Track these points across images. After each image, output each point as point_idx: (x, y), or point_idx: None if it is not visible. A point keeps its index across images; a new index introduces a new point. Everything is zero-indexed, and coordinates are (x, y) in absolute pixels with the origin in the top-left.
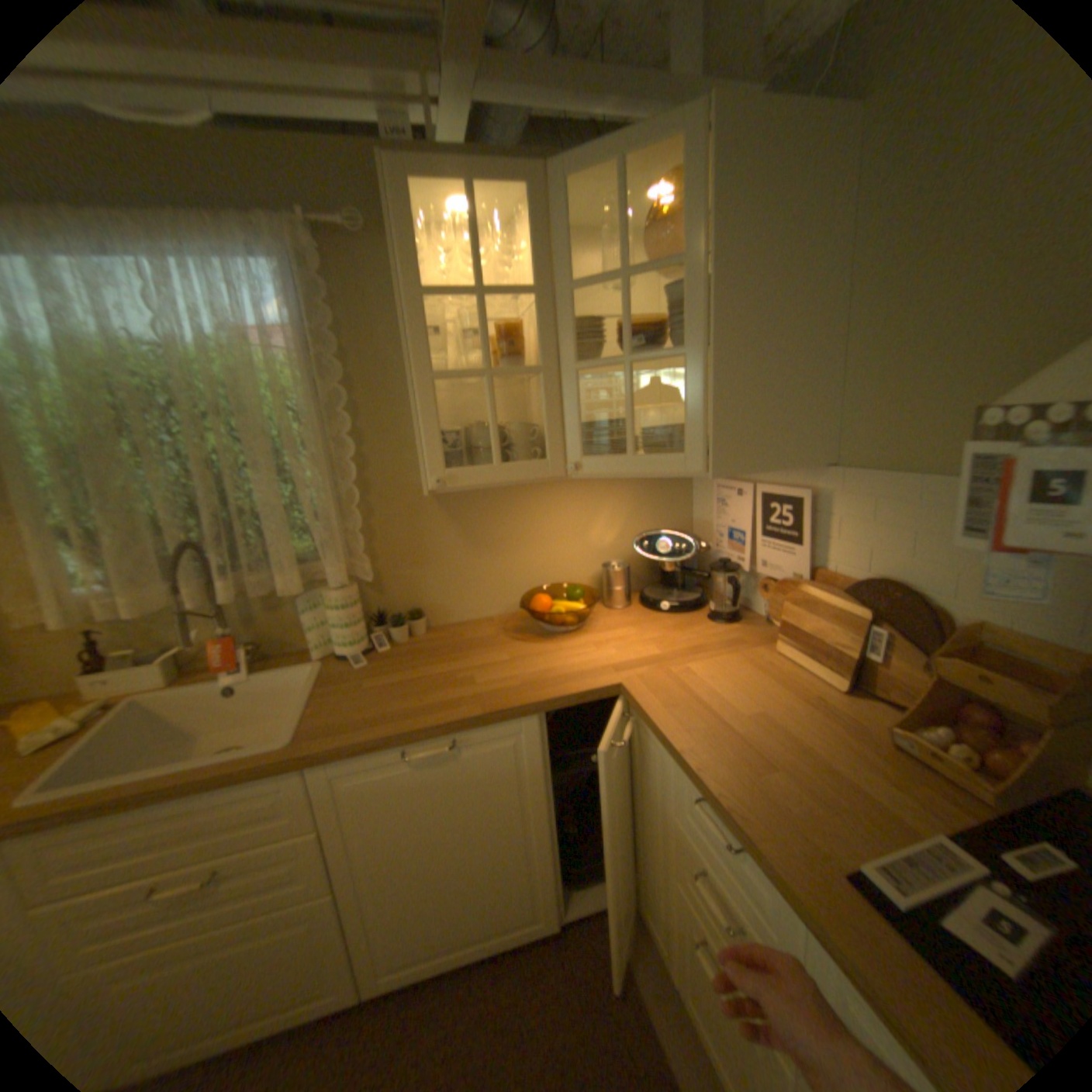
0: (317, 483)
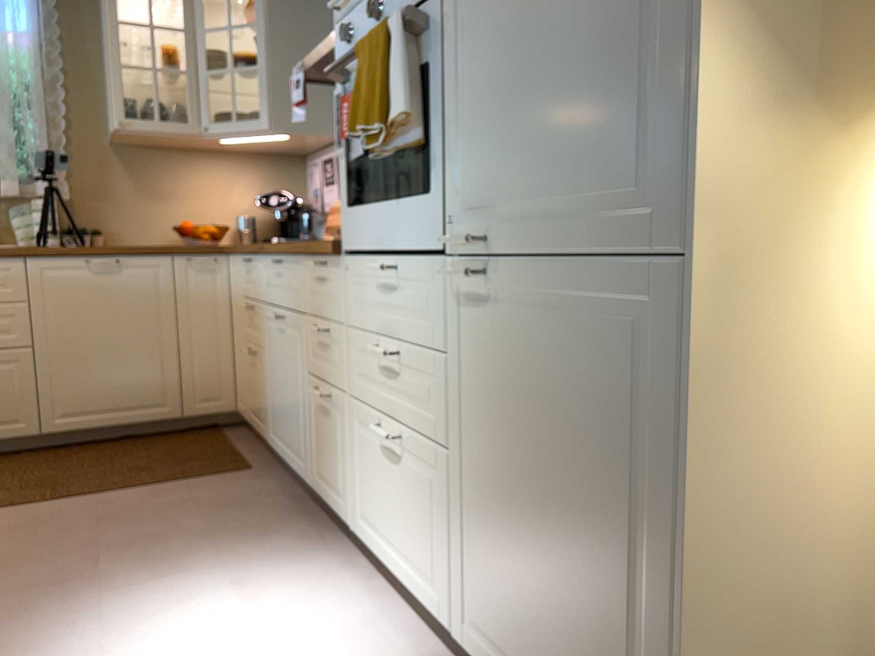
0: (37, 126)
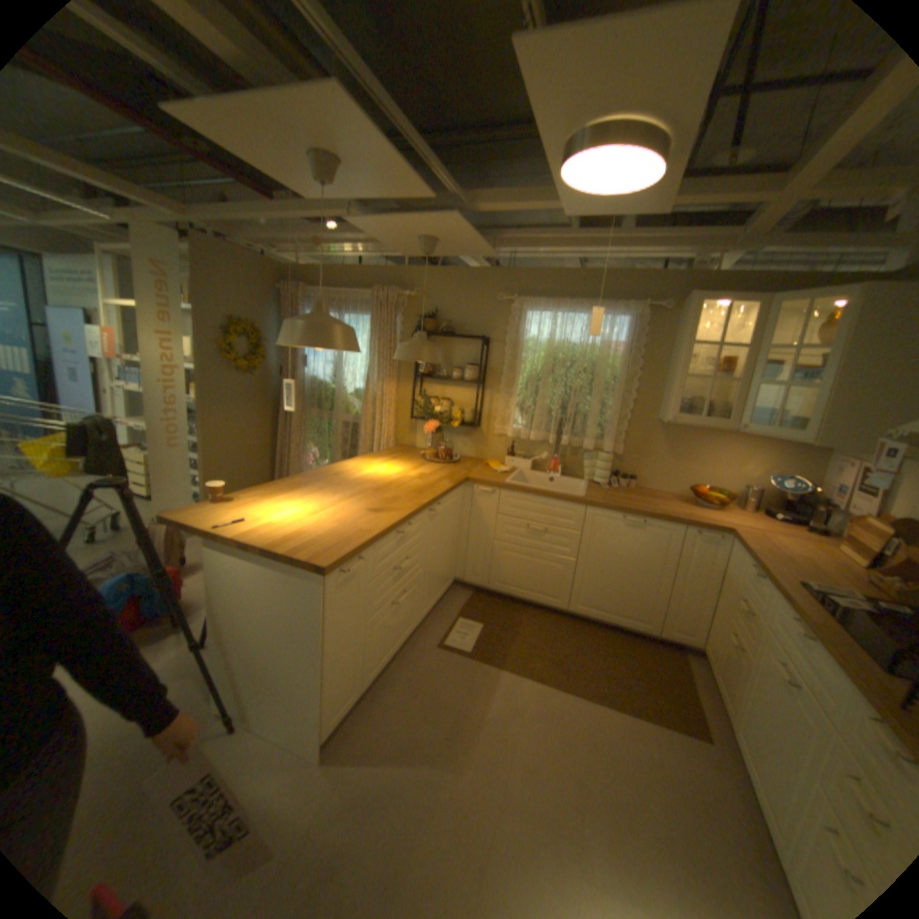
0: (615, 407)
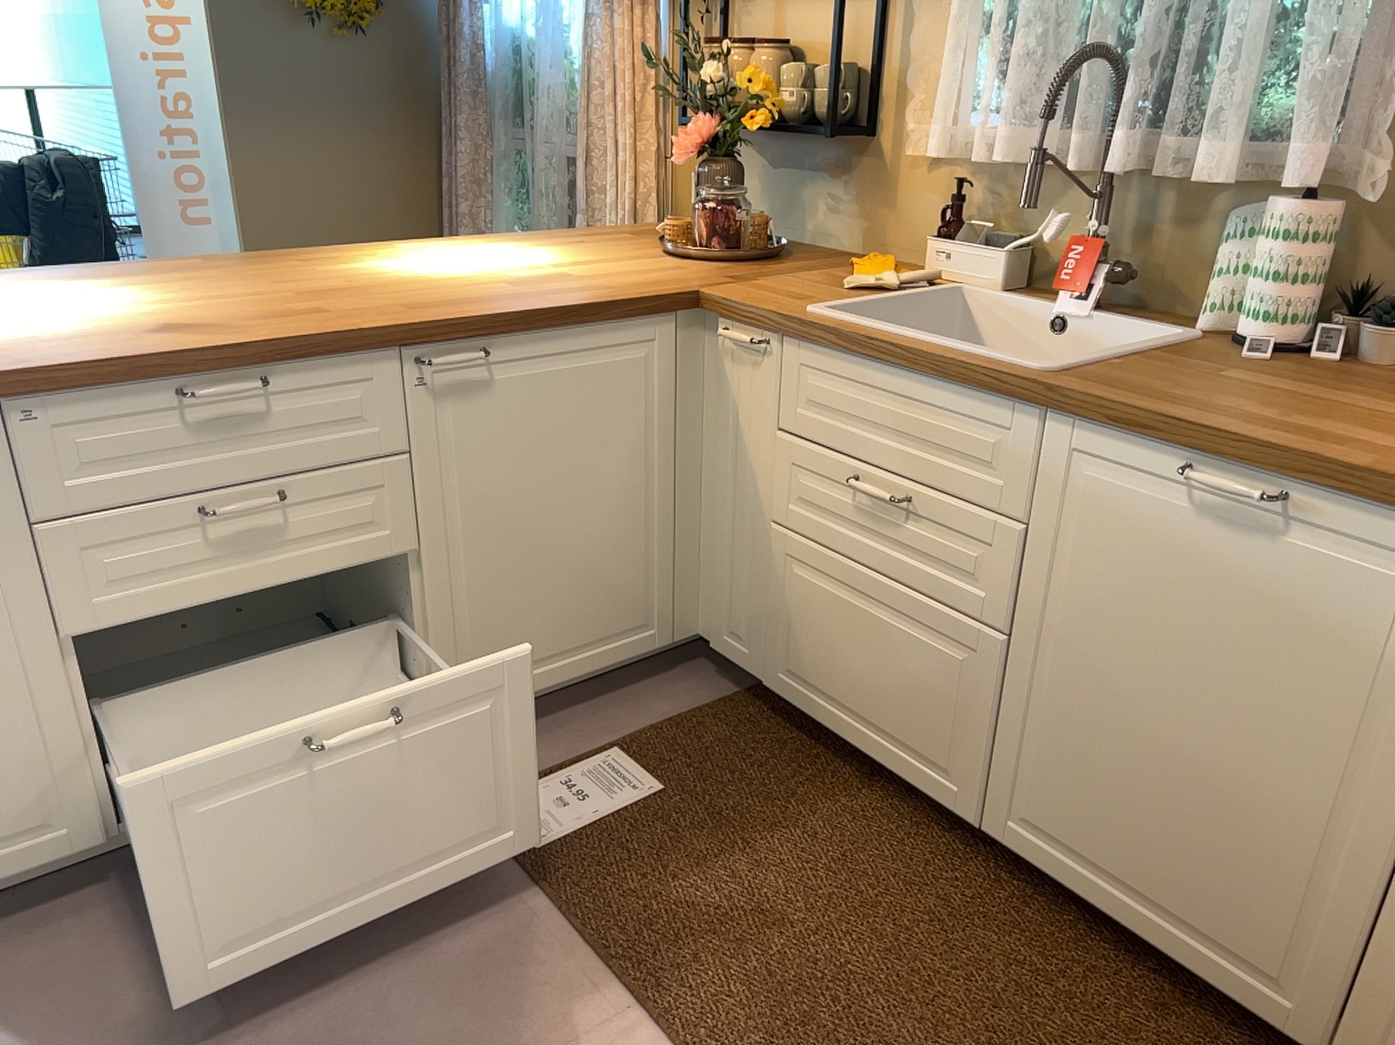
0: None
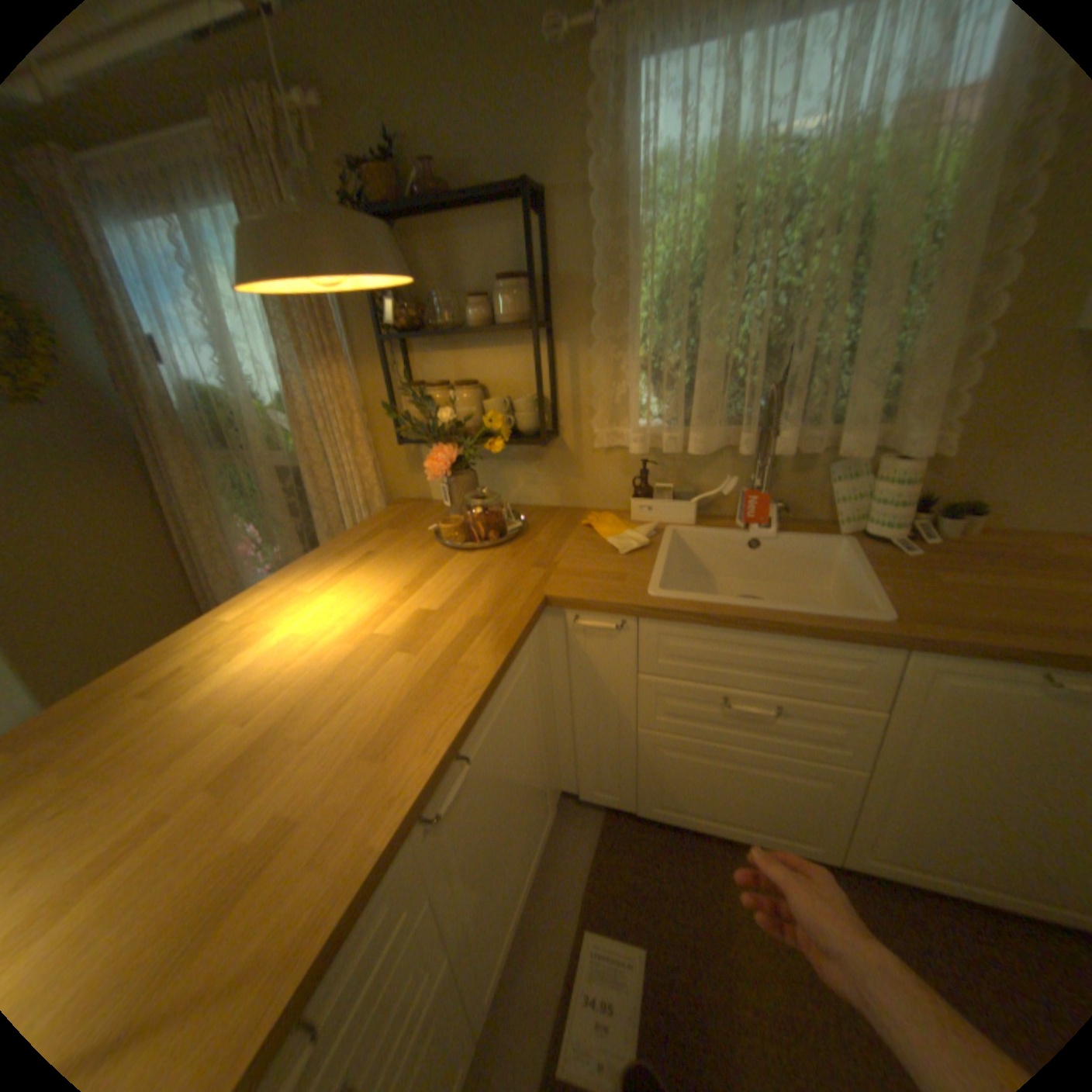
0: (951, 319)
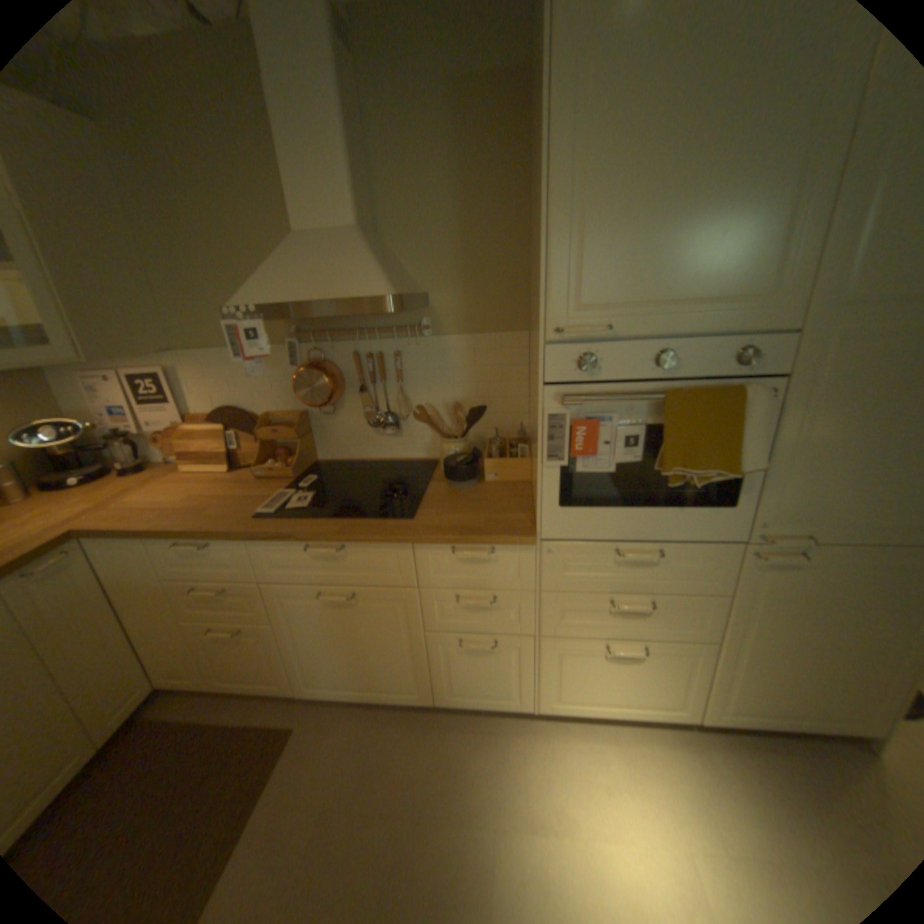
0: None
